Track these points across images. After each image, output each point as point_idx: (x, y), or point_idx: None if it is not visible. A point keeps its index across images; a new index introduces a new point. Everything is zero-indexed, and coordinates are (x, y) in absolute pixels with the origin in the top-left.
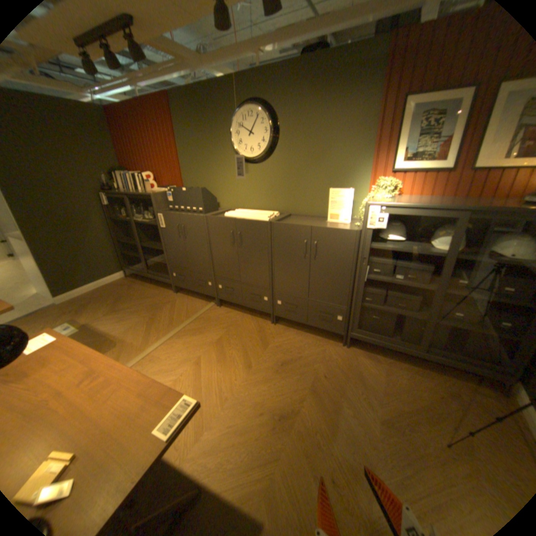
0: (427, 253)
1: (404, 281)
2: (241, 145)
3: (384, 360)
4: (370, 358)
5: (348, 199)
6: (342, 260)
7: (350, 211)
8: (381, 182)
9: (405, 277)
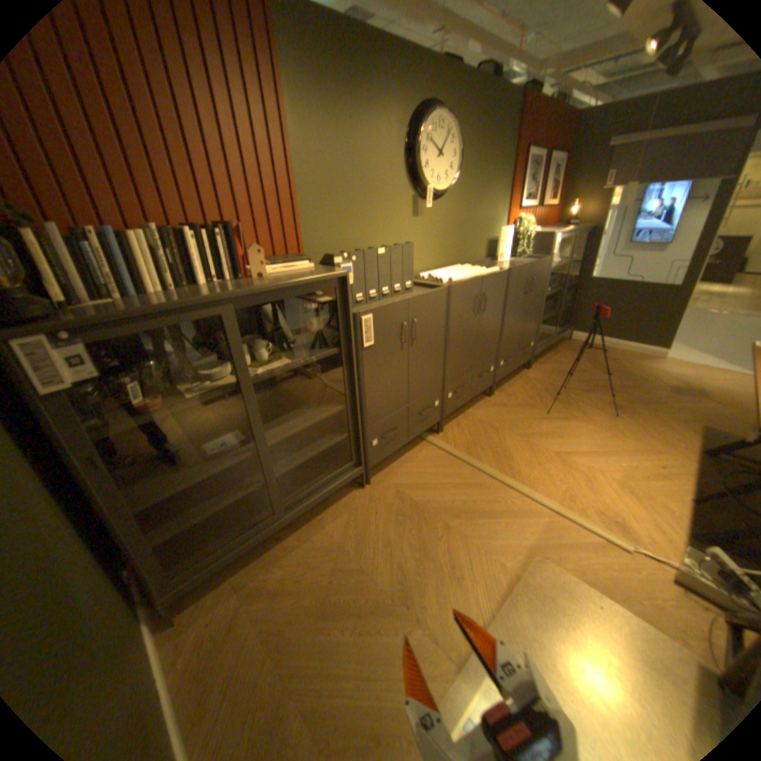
0: (562, 264)
1: (550, 291)
2: (427, 171)
3: (543, 360)
4: (542, 364)
5: (510, 236)
6: (541, 288)
7: (510, 247)
8: (526, 218)
9: (551, 288)
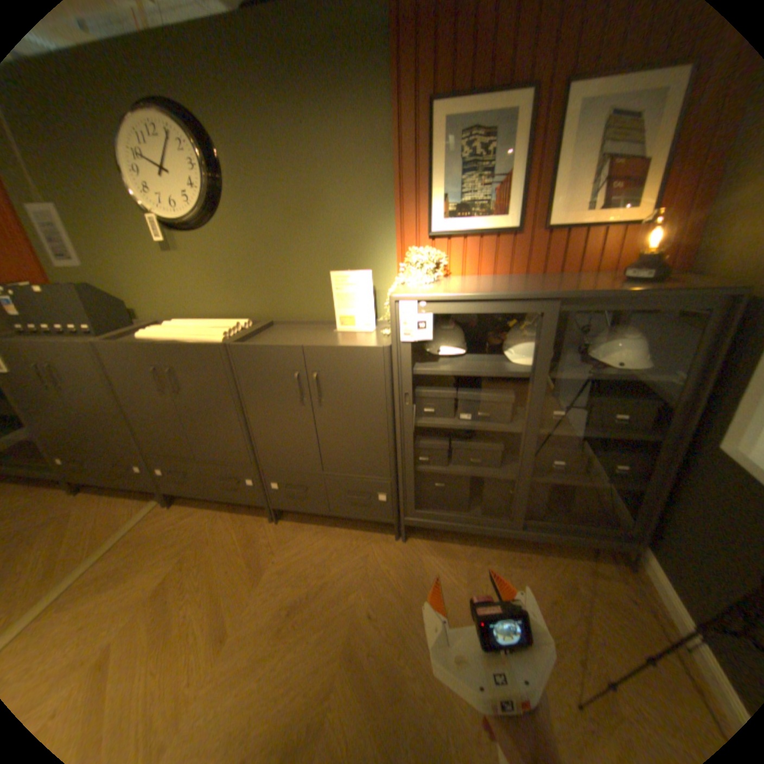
0: (501, 375)
1: (473, 423)
2: (148, 195)
3: (461, 552)
4: (441, 553)
5: (364, 289)
6: (368, 402)
7: (372, 309)
8: (413, 257)
9: (474, 417)
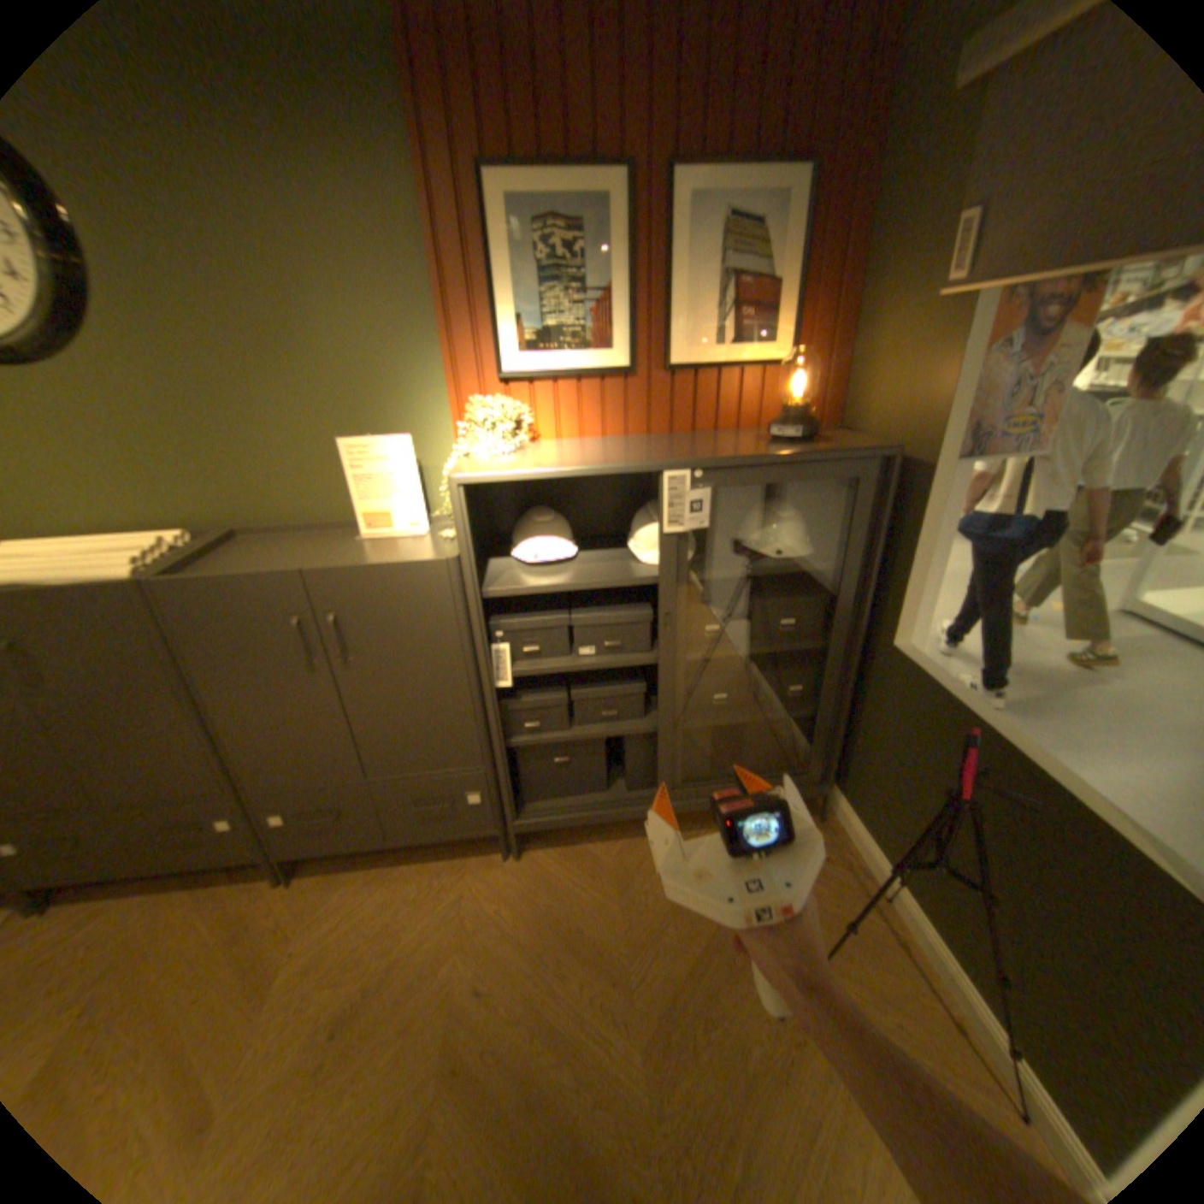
0: (630, 583)
1: (599, 658)
2: None
3: (603, 852)
4: (574, 862)
5: (400, 466)
6: (430, 650)
7: (418, 498)
8: (477, 411)
9: (598, 649)
